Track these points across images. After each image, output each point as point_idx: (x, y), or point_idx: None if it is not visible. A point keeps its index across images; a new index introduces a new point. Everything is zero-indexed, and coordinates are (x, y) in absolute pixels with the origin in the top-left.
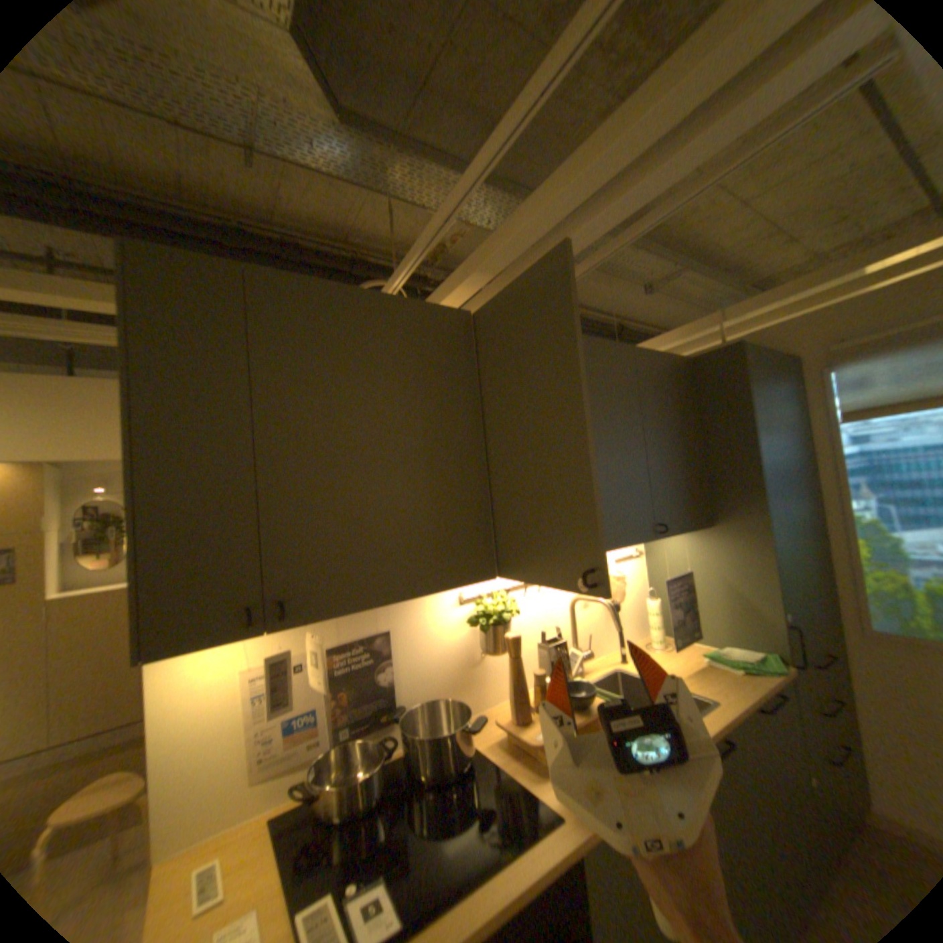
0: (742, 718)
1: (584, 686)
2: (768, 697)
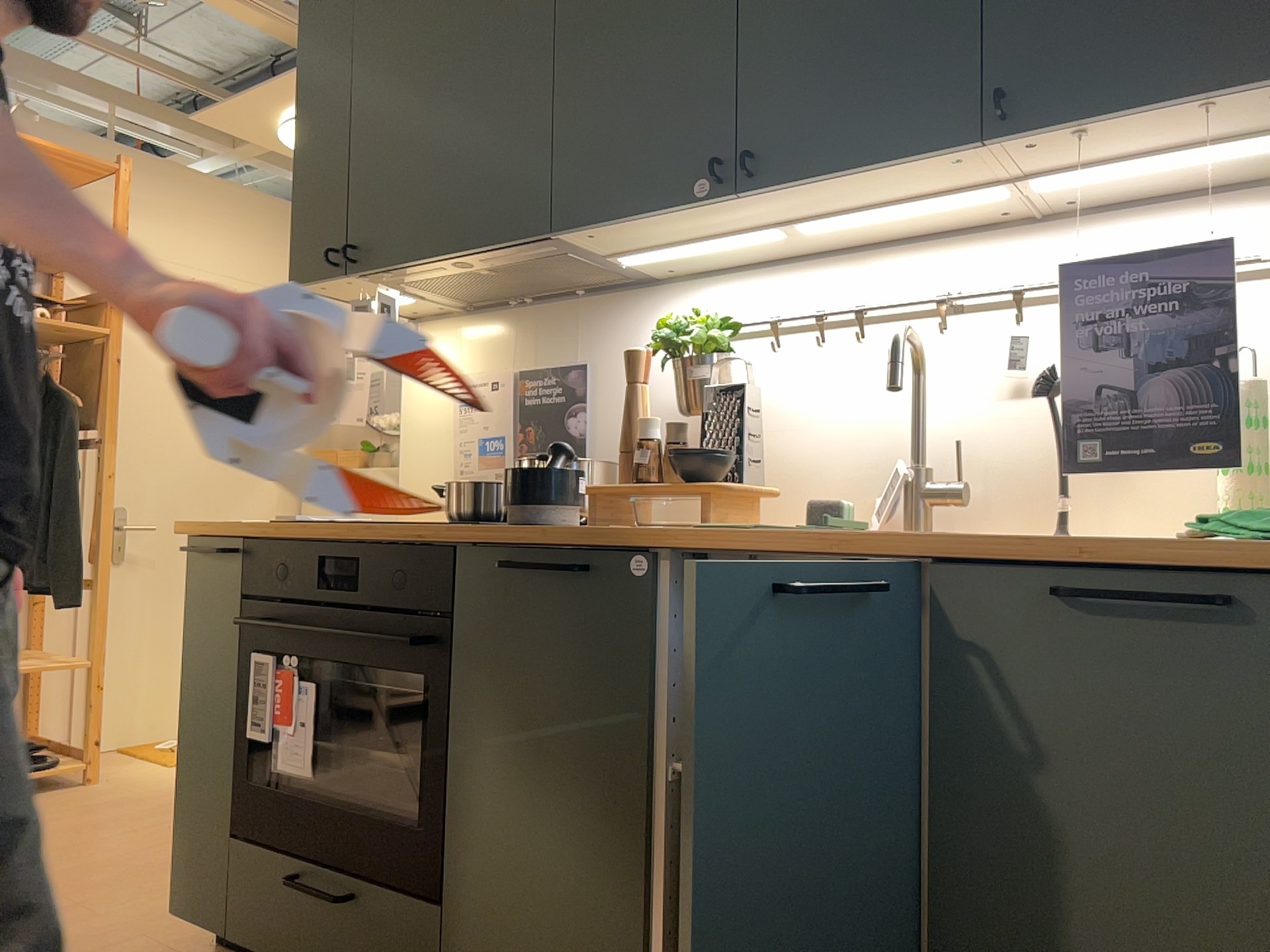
0: (911, 549)
1: (722, 455)
2: (1099, 554)
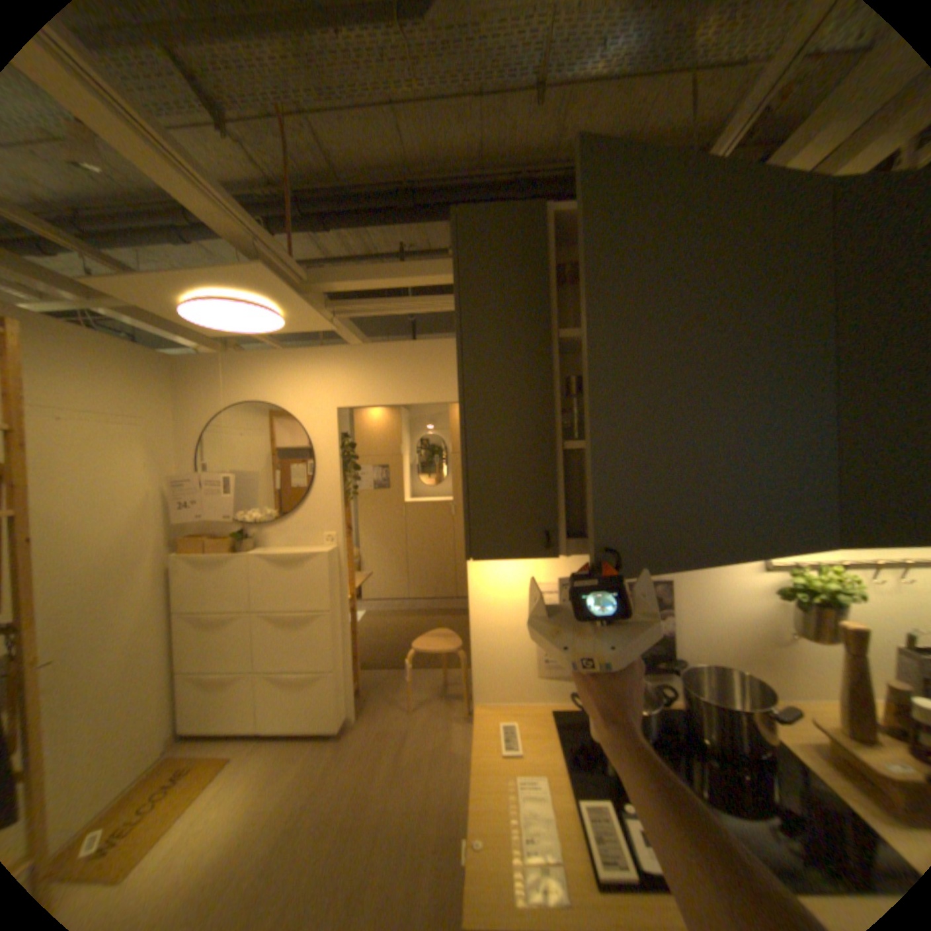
0: None
1: None
2: None
